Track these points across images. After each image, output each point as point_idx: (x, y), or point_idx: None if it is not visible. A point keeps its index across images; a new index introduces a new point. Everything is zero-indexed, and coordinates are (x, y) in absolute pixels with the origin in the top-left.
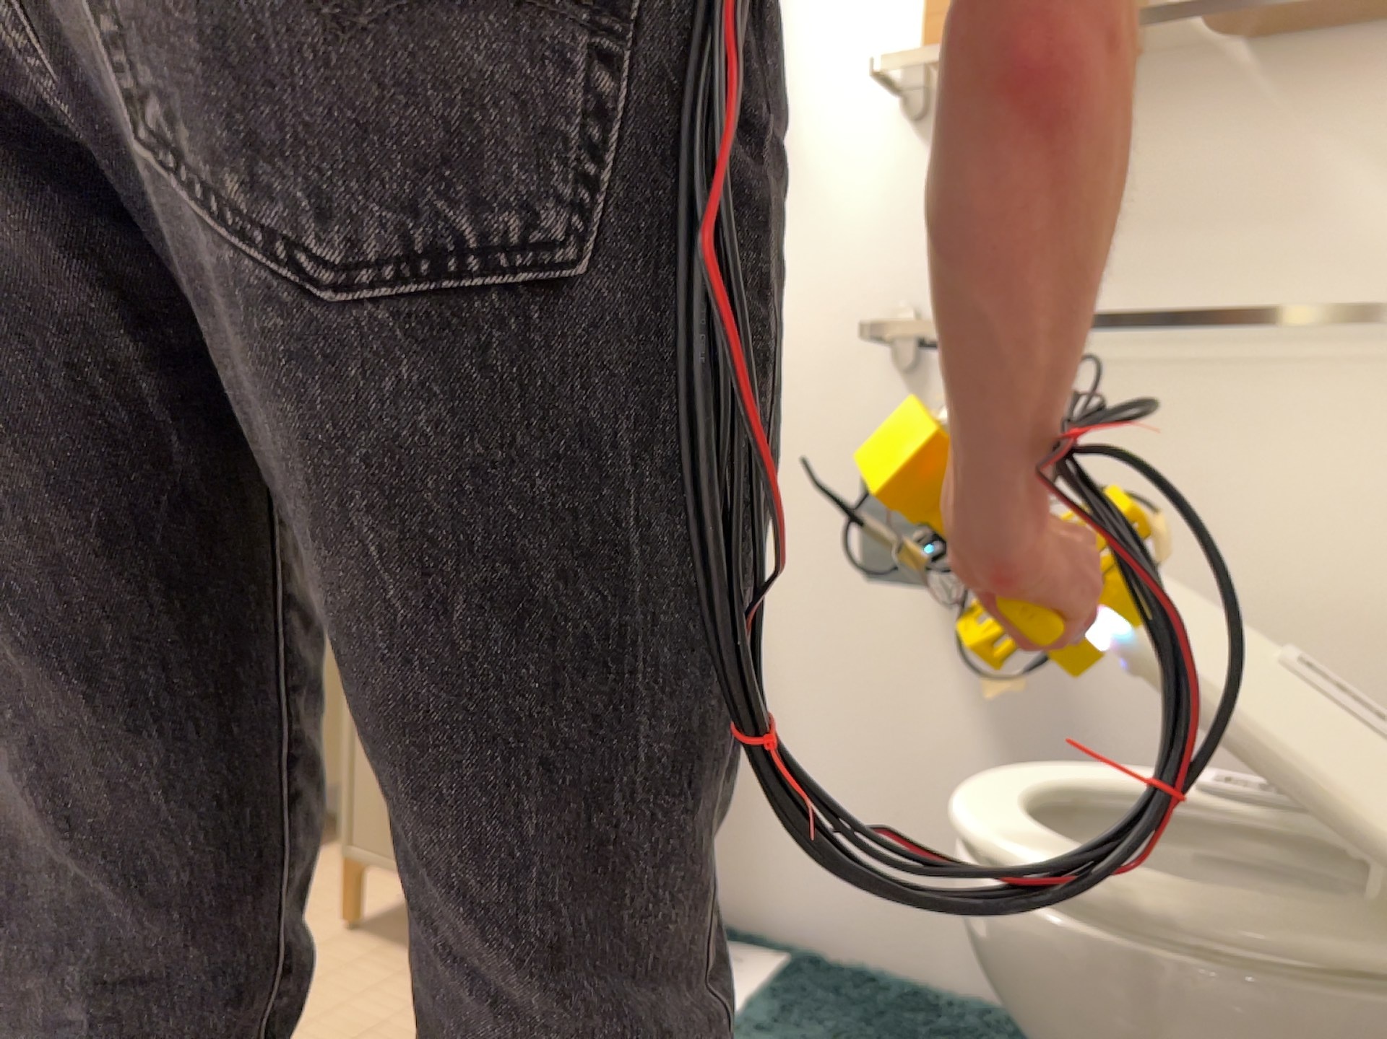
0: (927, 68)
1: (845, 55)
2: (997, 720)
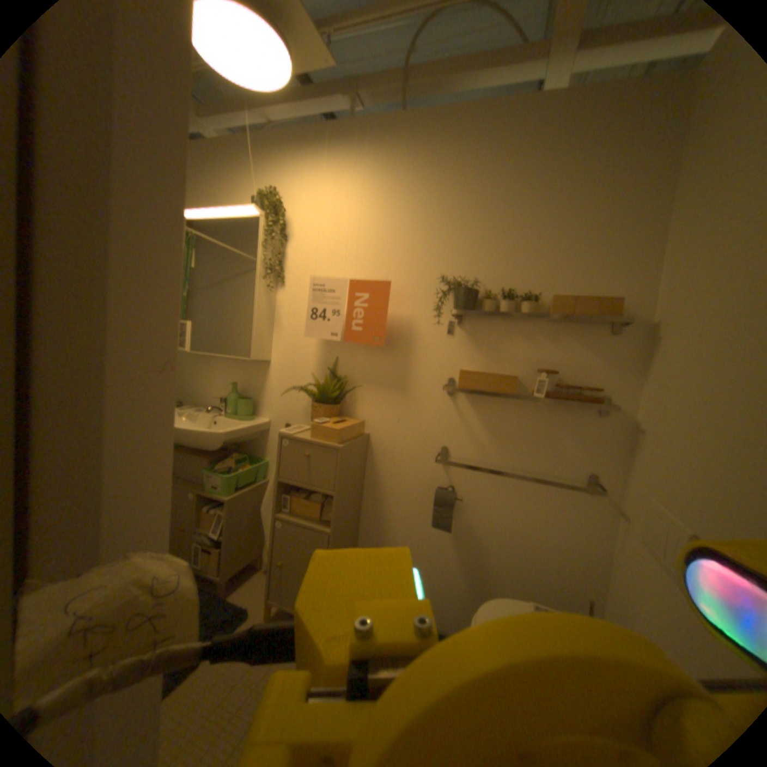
0: (462, 392)
1: (432, 369)
2: (465, 565)
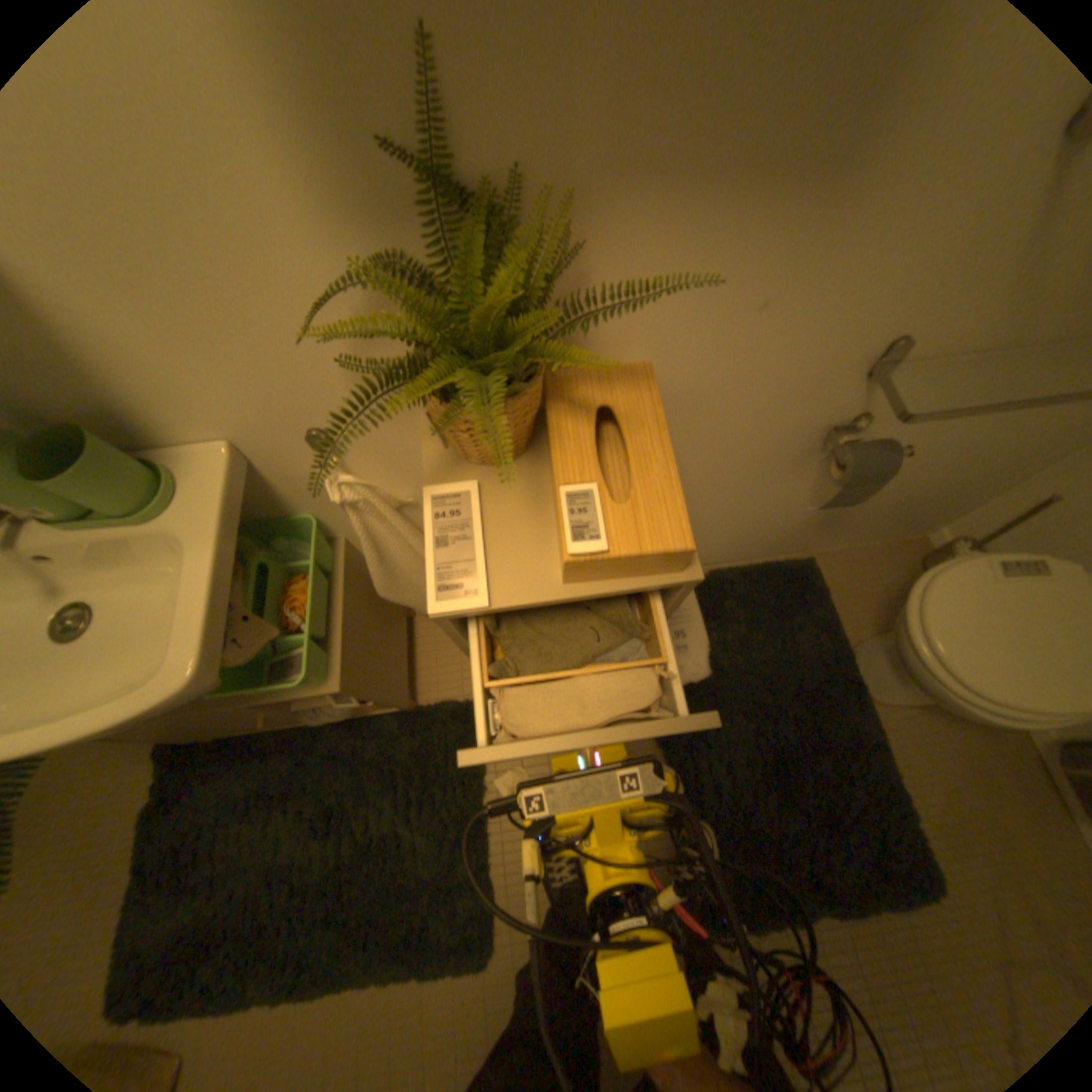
0: None
1: None
2: (821, 503)
